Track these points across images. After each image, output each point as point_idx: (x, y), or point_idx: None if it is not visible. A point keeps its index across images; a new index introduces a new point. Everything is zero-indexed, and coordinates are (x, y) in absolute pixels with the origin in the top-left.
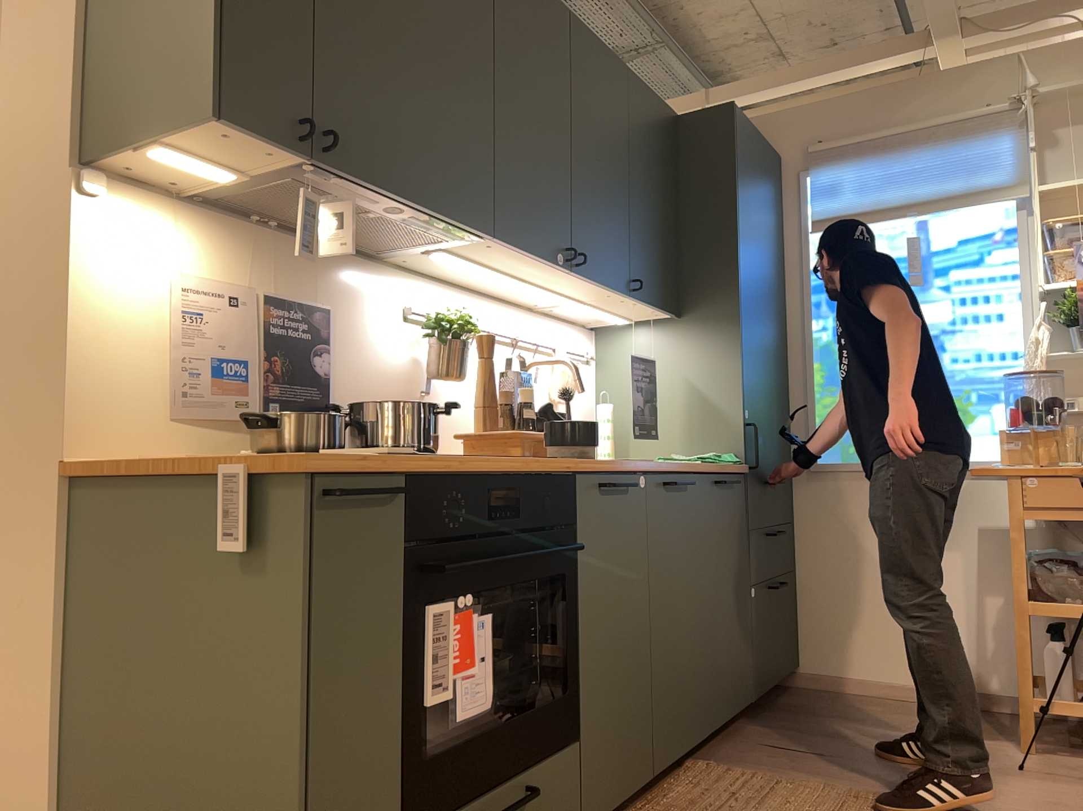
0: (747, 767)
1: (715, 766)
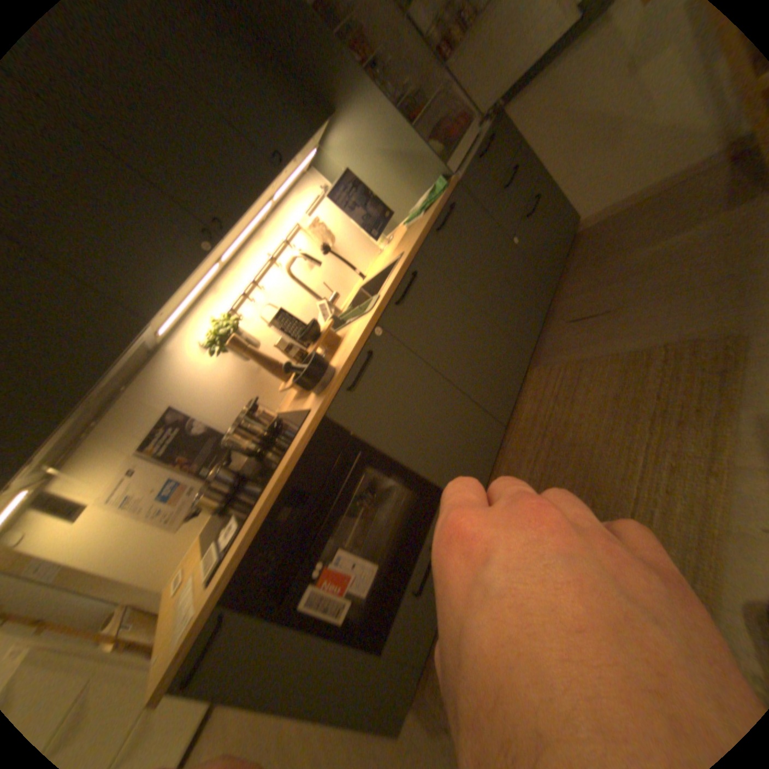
0: (560, 354)
1: (541, 369)
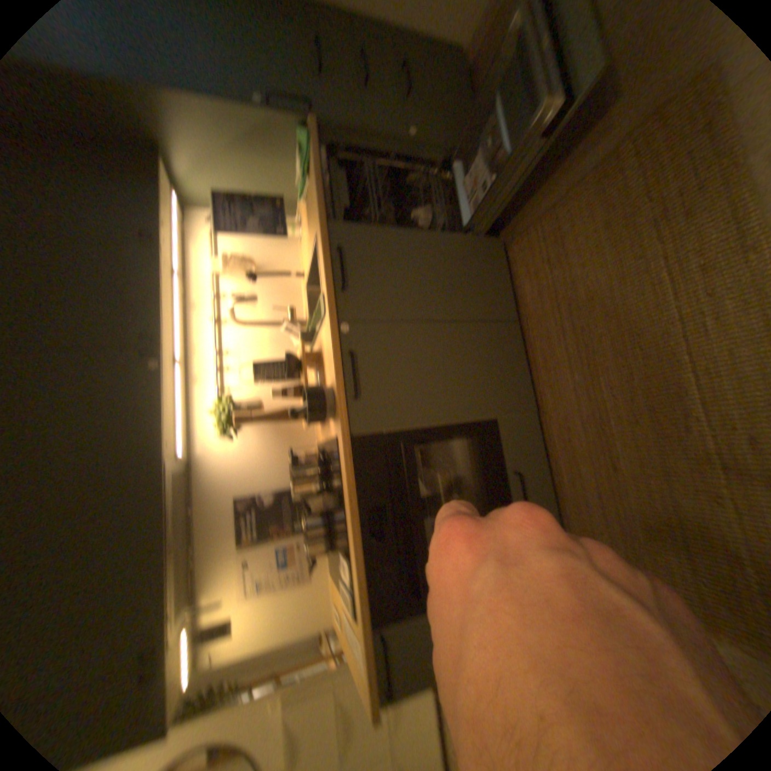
0: (528, 211)
1: (518, 238)
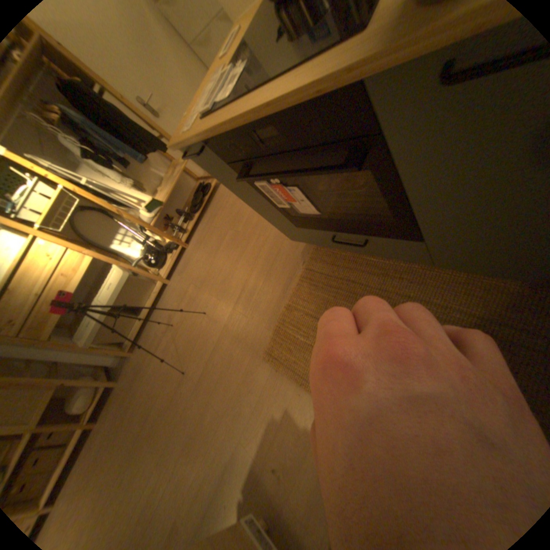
0: None
1: None
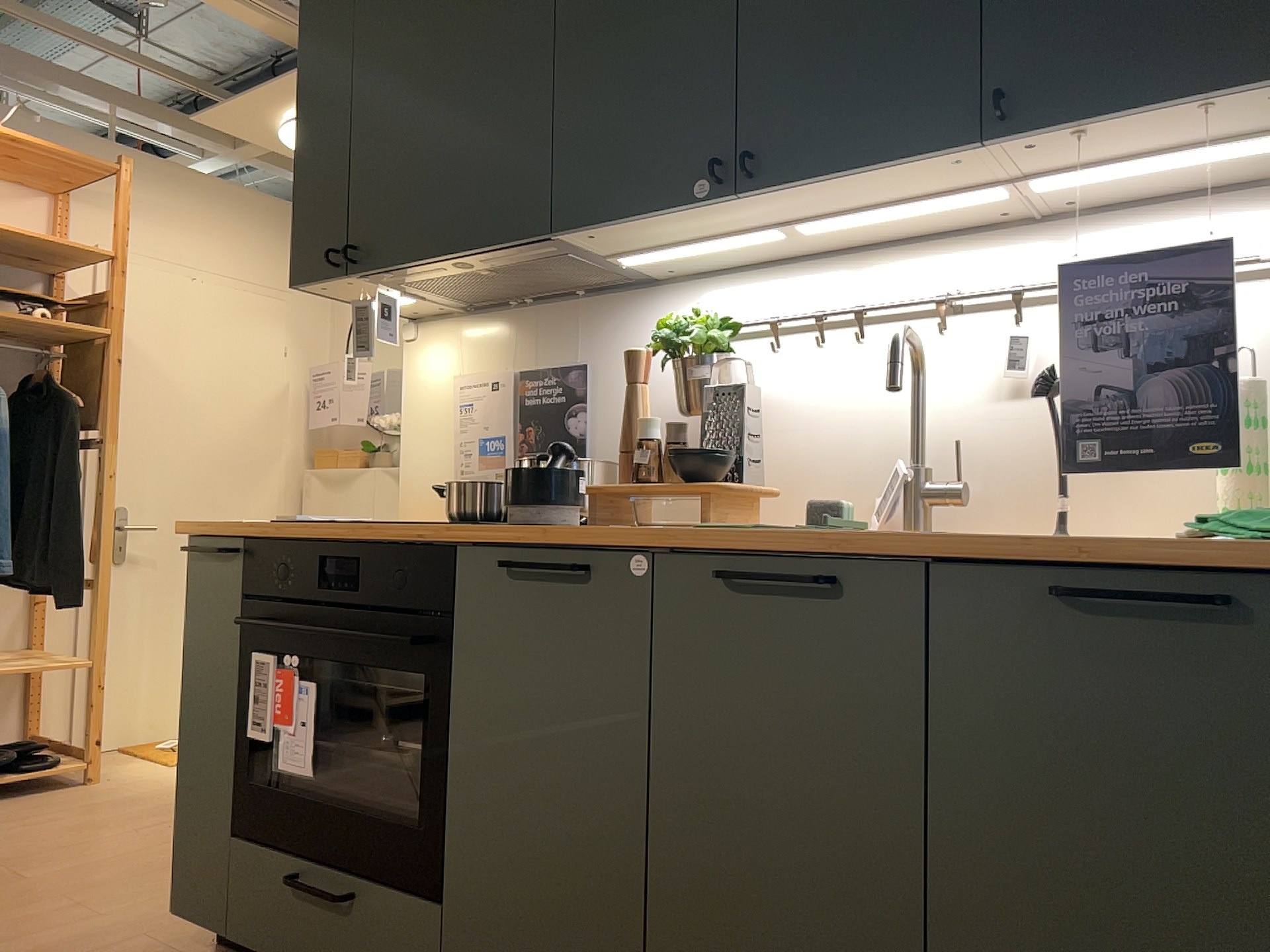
0: None
1: None
